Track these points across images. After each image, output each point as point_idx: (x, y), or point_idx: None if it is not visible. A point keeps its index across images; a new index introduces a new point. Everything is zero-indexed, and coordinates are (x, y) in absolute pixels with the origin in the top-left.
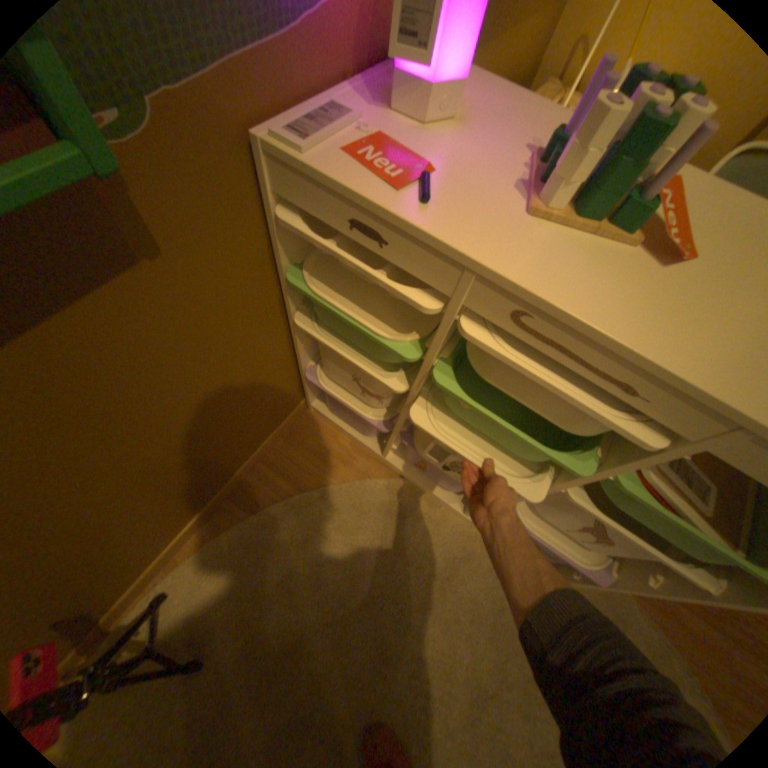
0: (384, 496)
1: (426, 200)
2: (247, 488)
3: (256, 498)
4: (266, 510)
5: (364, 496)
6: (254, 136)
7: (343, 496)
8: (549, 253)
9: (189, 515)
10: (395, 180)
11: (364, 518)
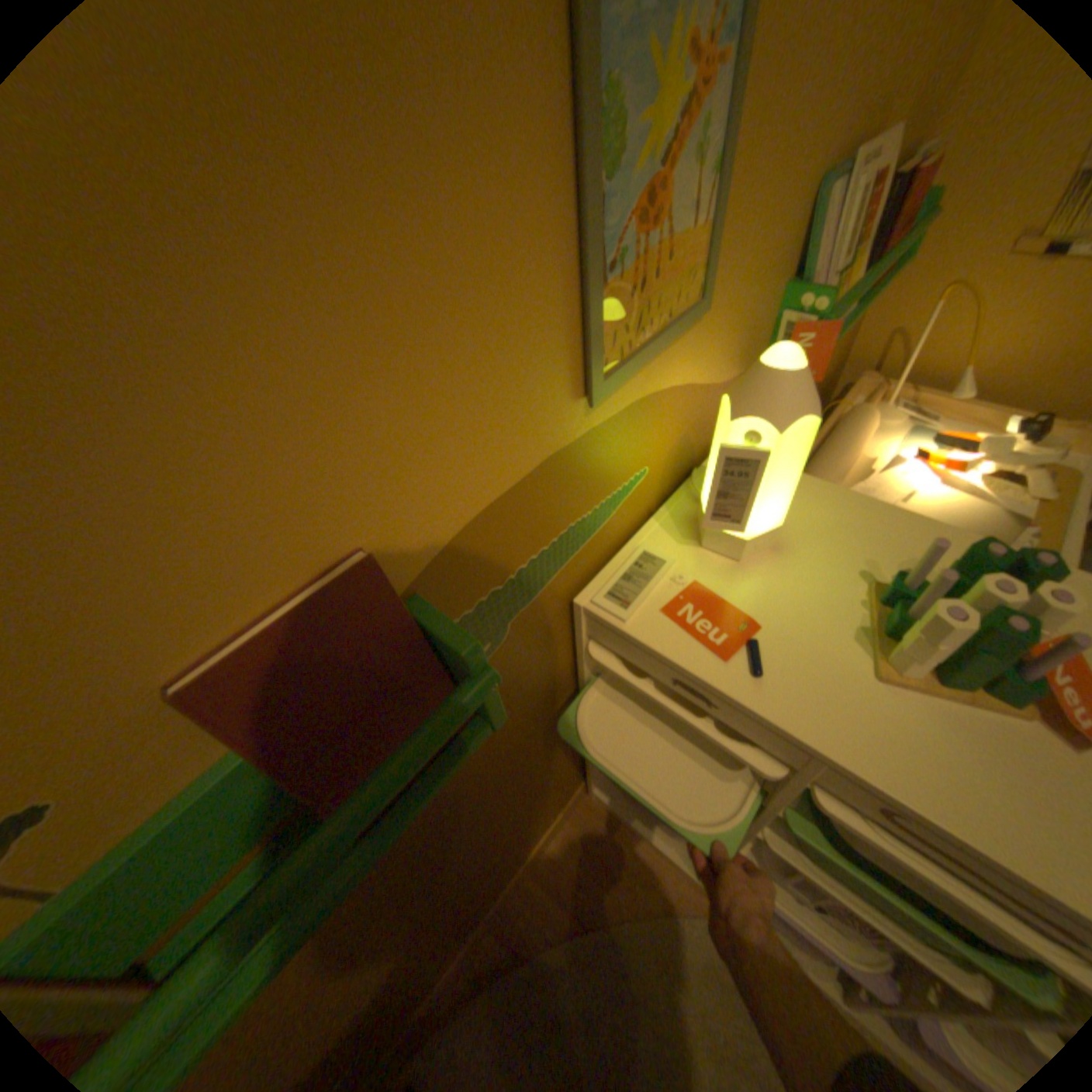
0: (708, 952)
1: (758, 674)
2: (513, 918)
3: (526, 937)
4: (539, 959)
5: (677, 949)
6: (577, 603)
7: (646, 947)
8: (916, 742)
9: (447, 961)
10: (721, 648)
11: (681, 991)
